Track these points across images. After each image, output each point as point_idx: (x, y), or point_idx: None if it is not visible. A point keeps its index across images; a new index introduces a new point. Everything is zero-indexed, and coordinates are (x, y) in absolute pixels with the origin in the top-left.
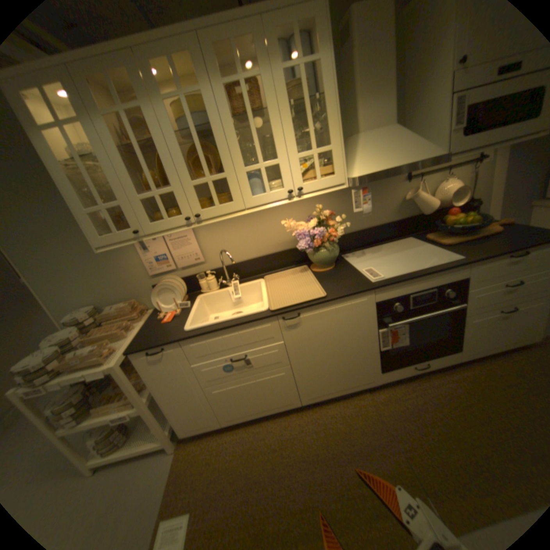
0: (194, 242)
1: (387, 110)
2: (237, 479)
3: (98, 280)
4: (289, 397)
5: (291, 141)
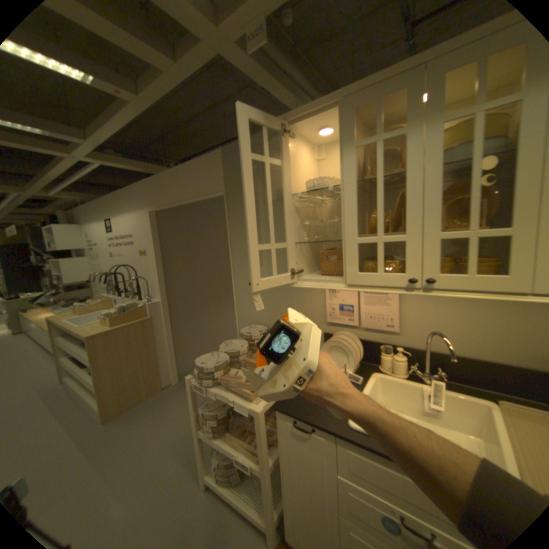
0: (395, 304)
1: None
2: None
3: (280, 305)
4: None
5: None
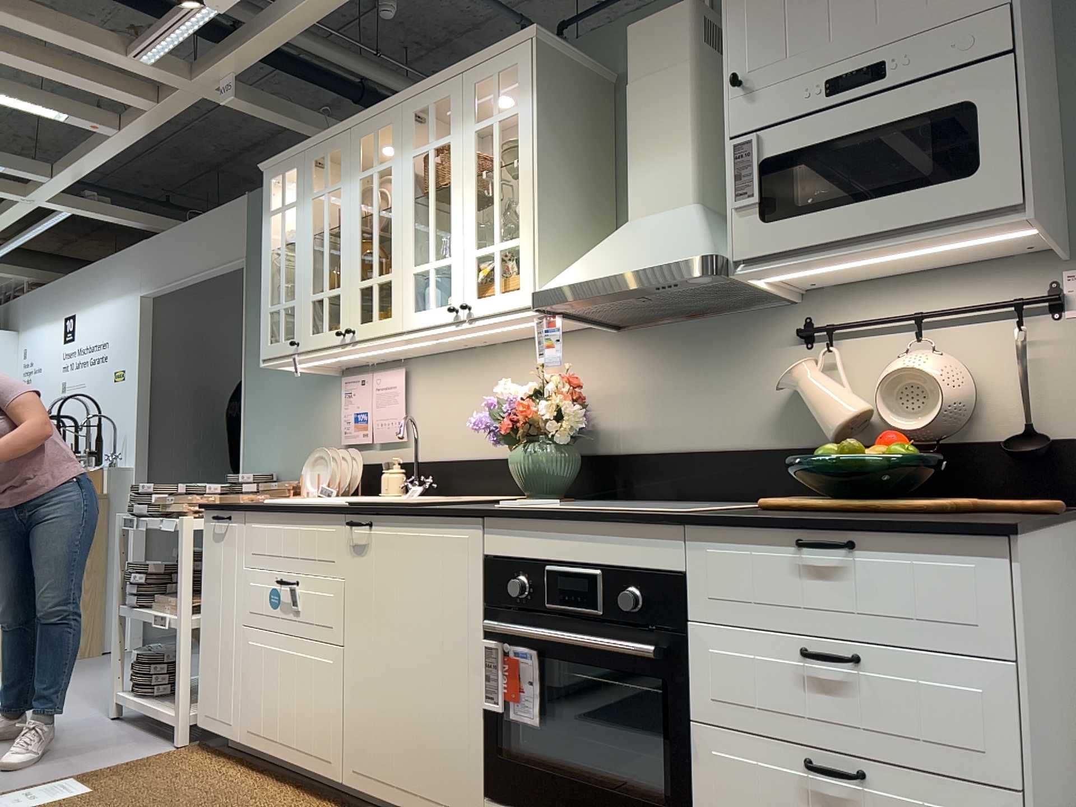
0: (401, 399)
1: (674, 179)
2: (167, 802)
3: (296, 433)
4: (327, 735)
5: (470, 230)
